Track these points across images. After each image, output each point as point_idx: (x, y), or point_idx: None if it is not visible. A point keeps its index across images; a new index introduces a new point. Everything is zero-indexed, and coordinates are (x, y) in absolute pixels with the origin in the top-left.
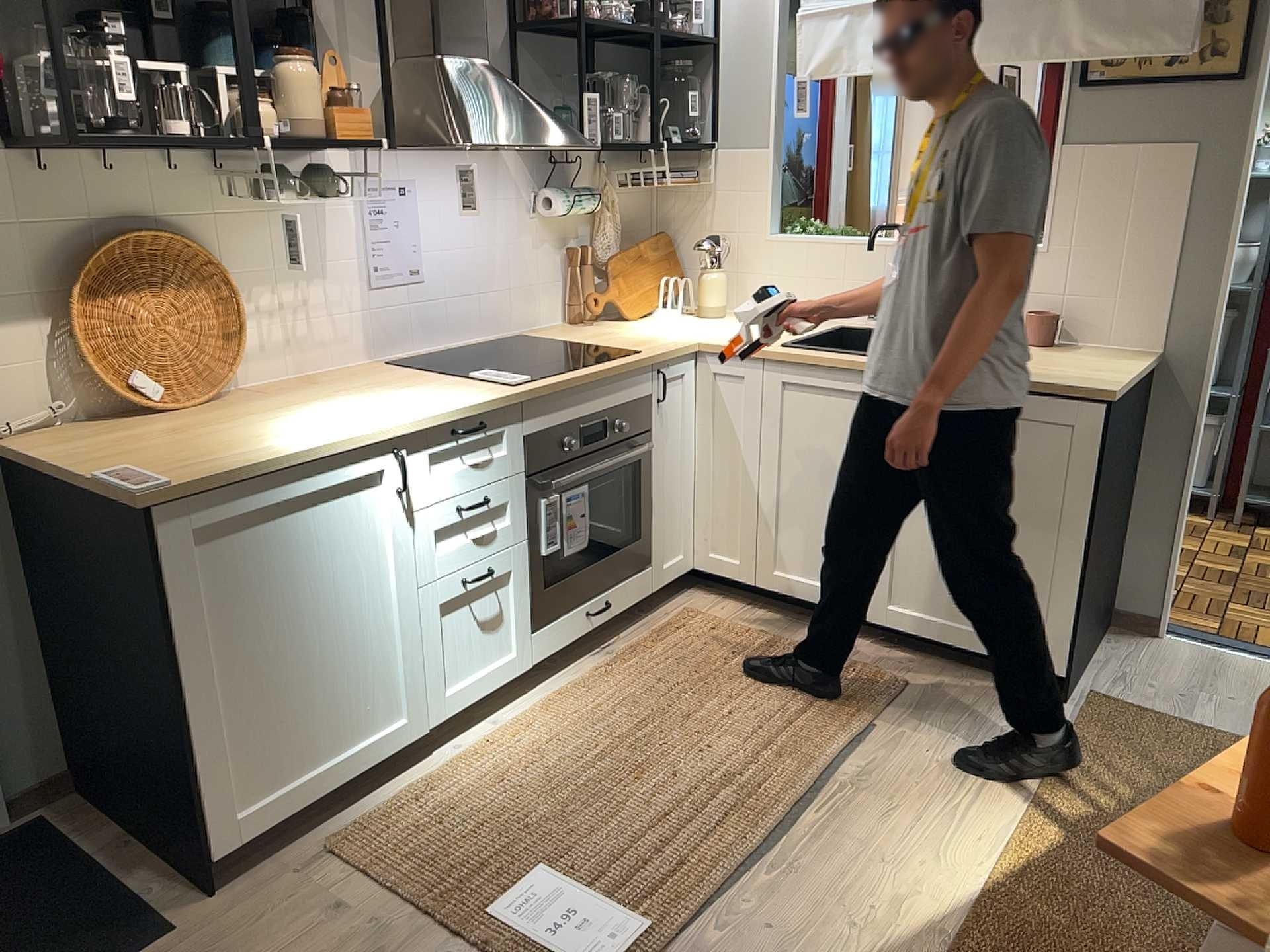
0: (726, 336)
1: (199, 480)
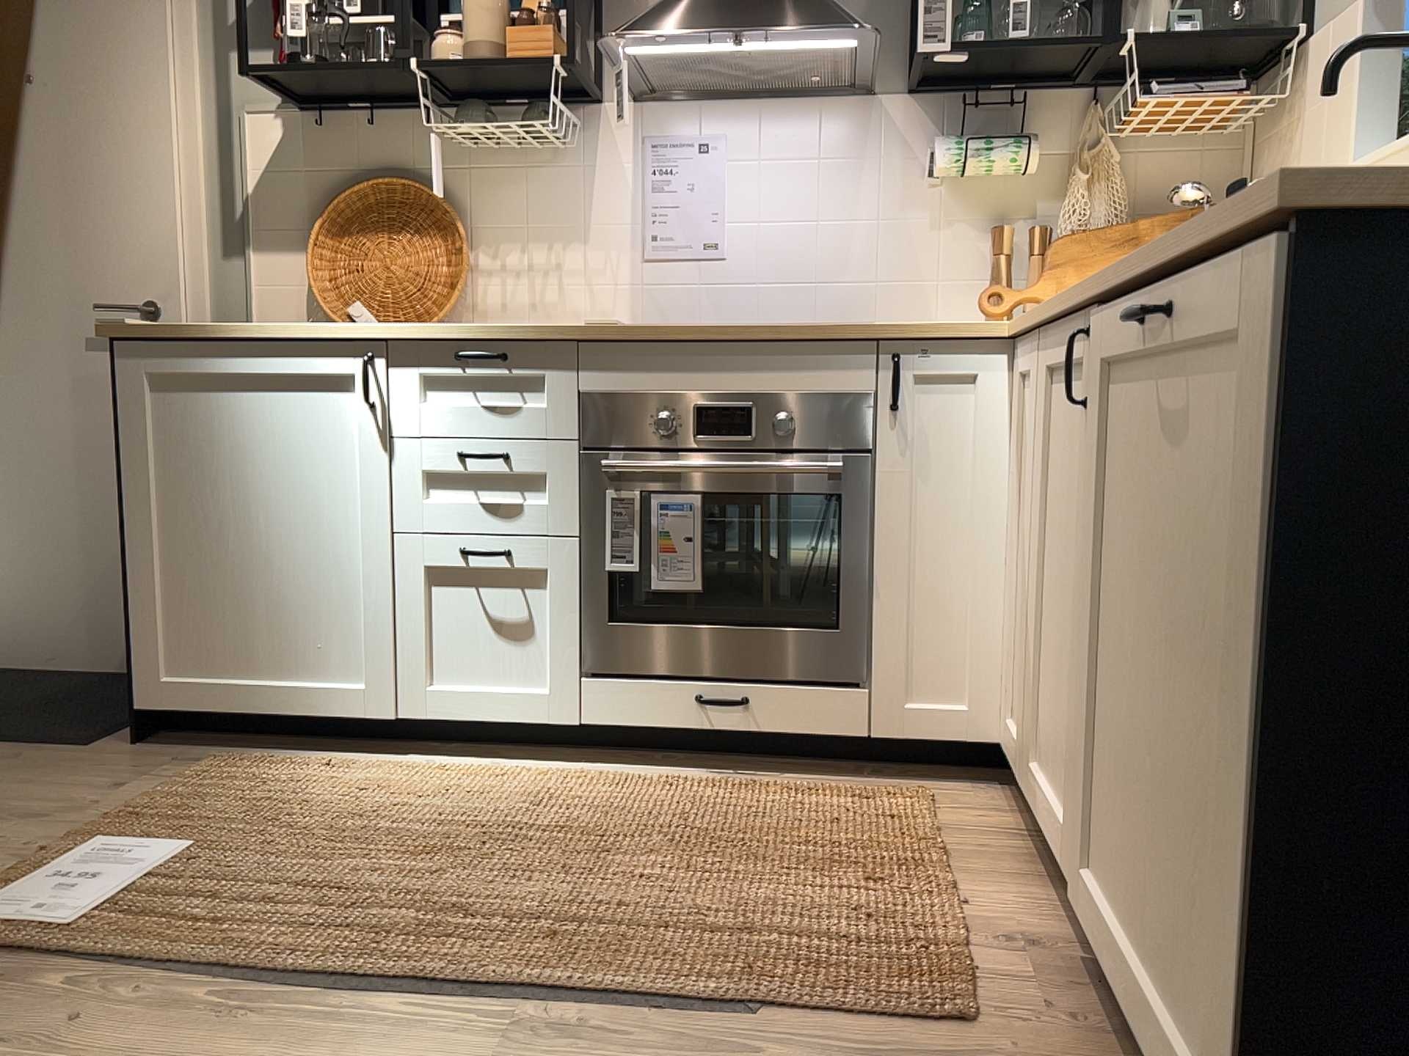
0: None
1: (149, 326)
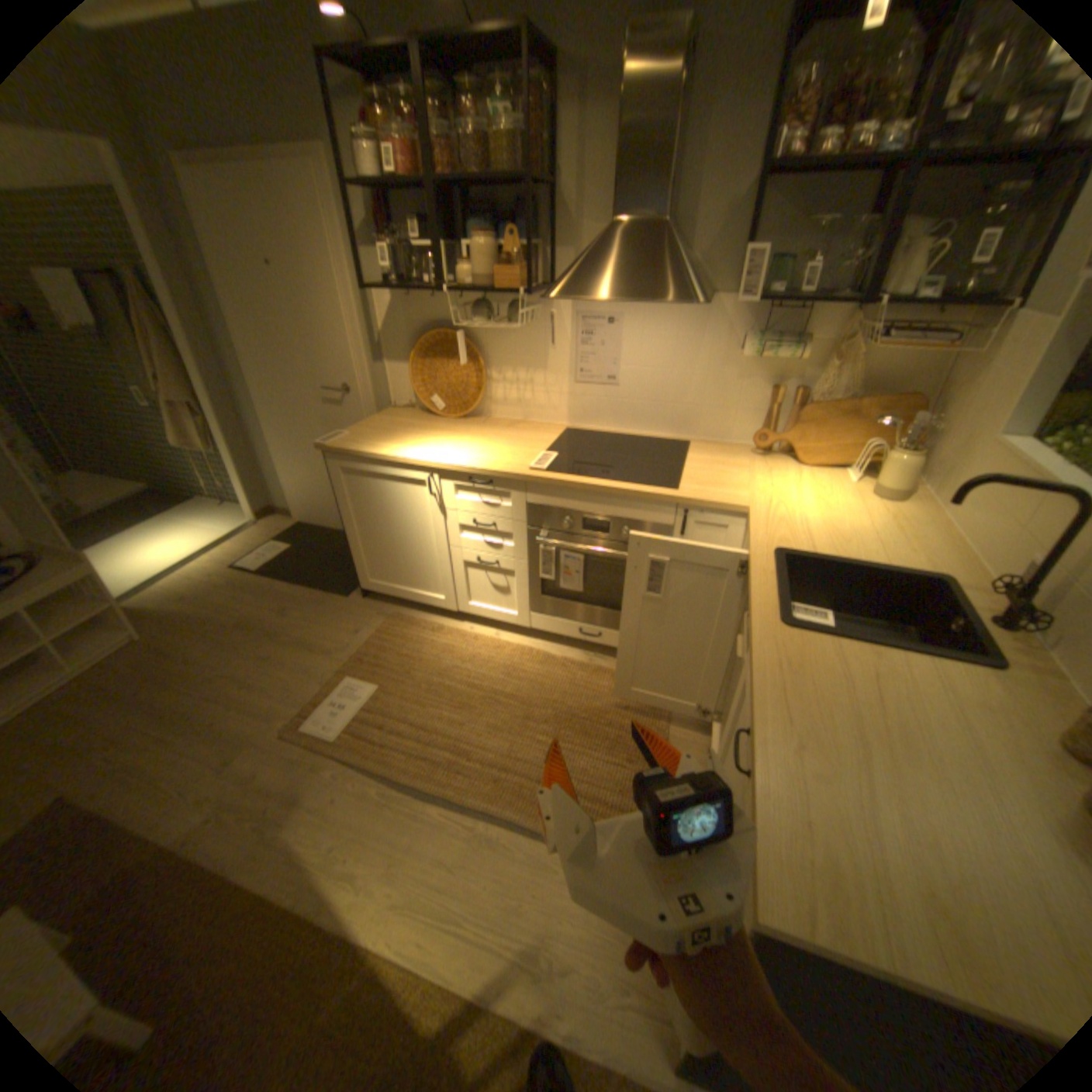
0: (792, 516)
1: (337, 448)
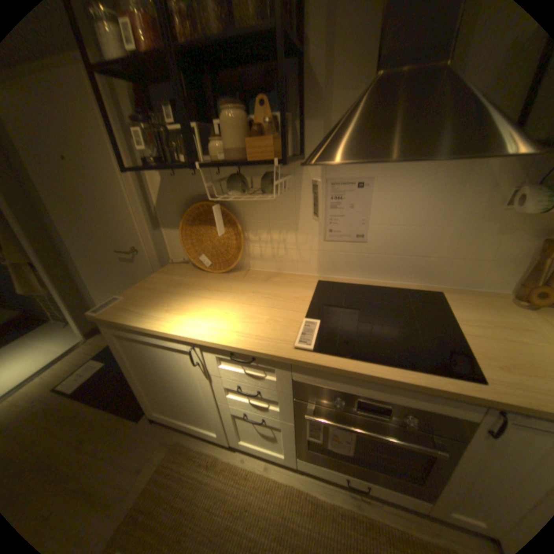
0: None
1: (103, 319)
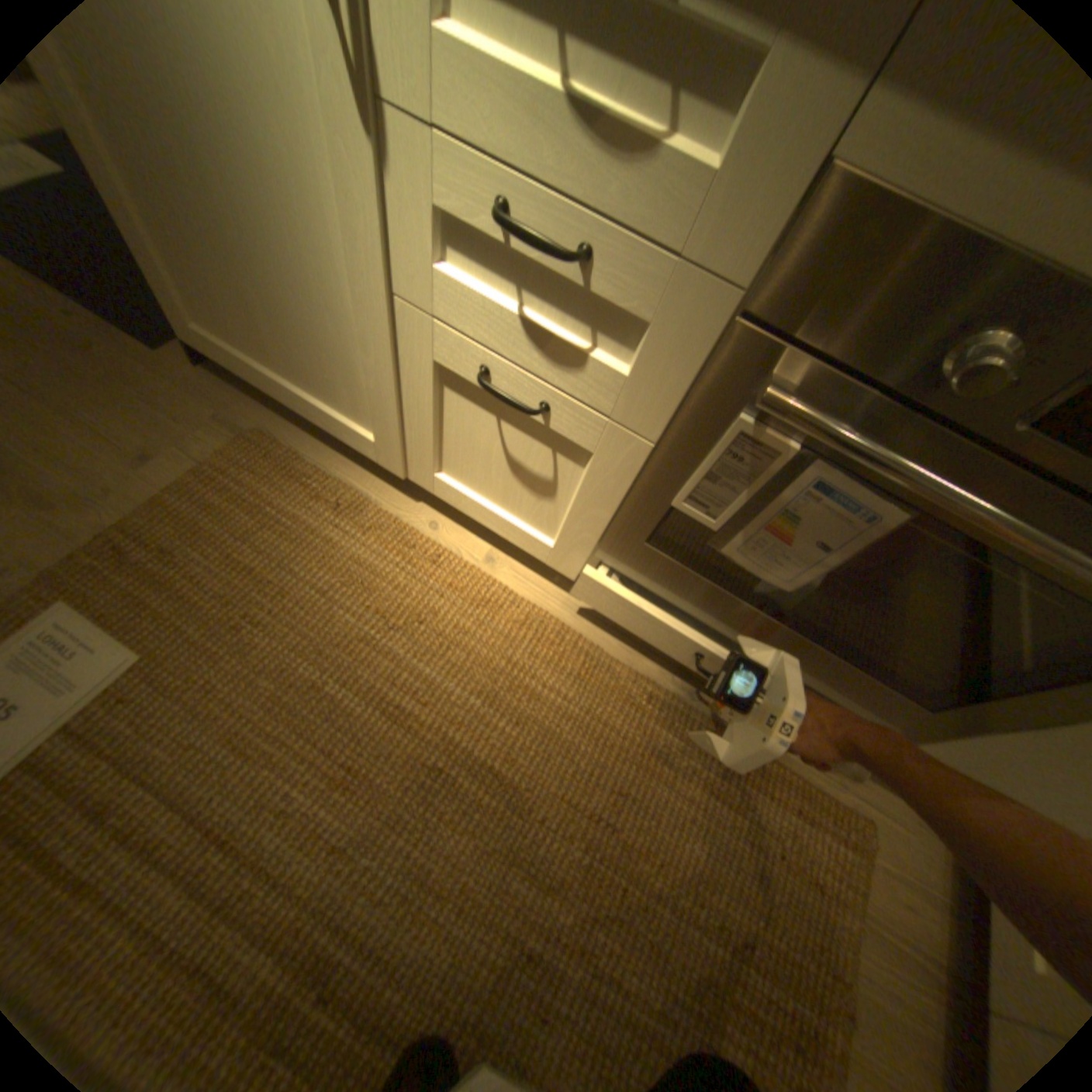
0: None
1: None
